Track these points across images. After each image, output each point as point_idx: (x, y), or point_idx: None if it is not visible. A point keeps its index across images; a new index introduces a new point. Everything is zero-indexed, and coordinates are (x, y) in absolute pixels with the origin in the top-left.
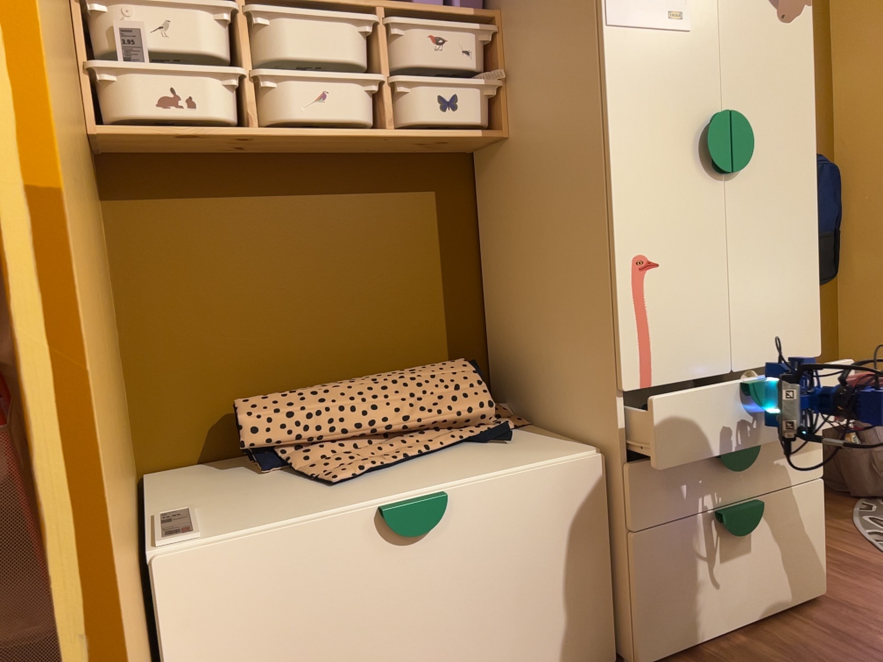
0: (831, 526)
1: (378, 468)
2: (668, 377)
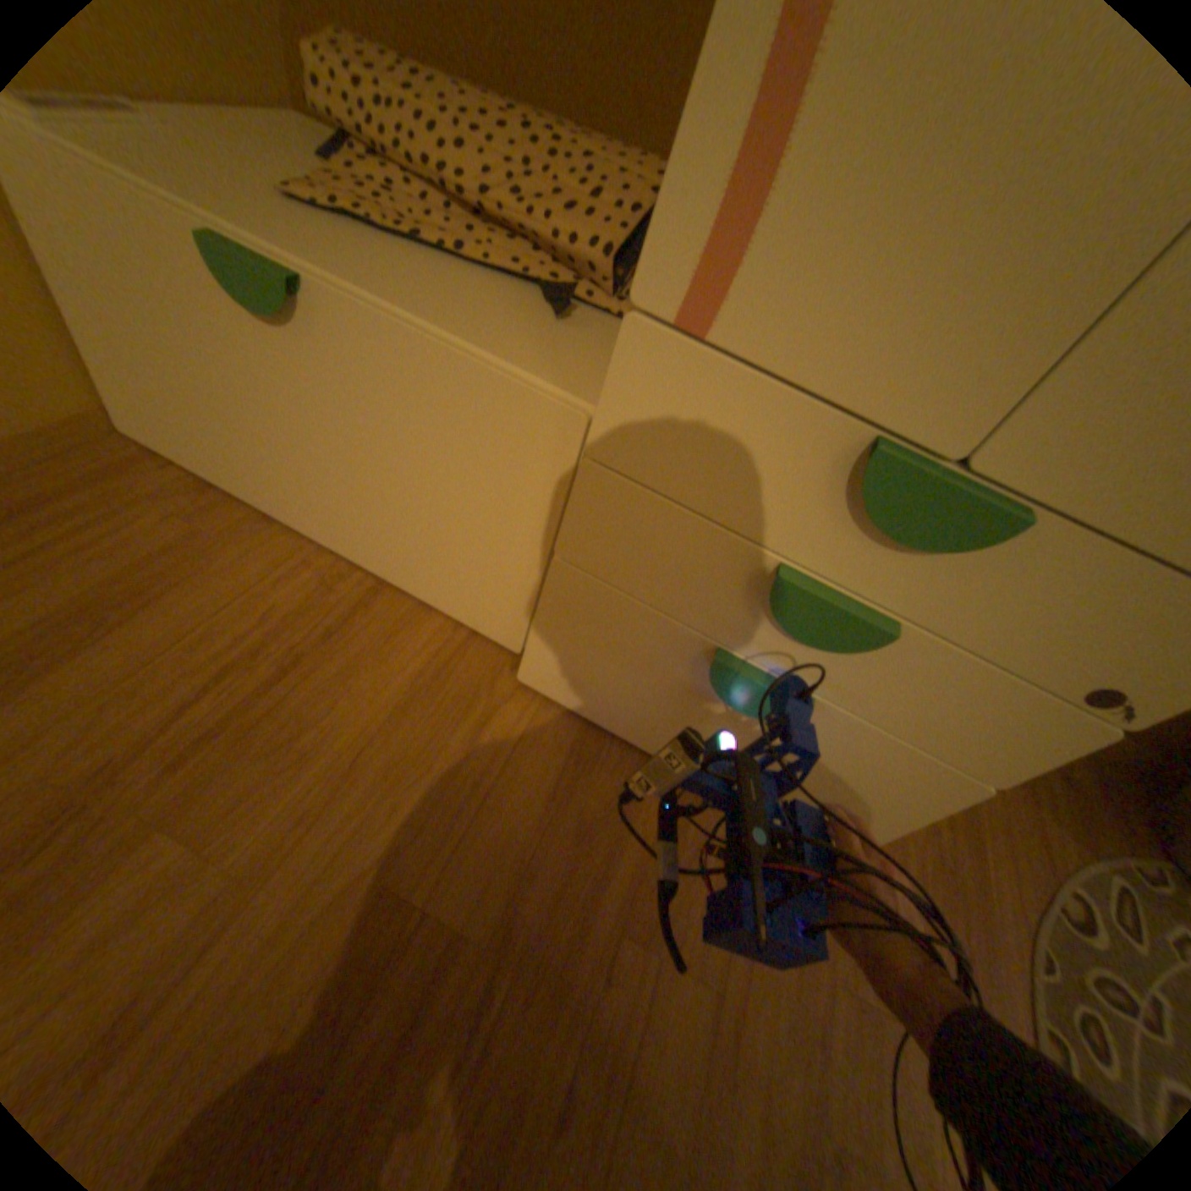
0: (1039, 833)
1: (364, 218)
2: (761, 341)
